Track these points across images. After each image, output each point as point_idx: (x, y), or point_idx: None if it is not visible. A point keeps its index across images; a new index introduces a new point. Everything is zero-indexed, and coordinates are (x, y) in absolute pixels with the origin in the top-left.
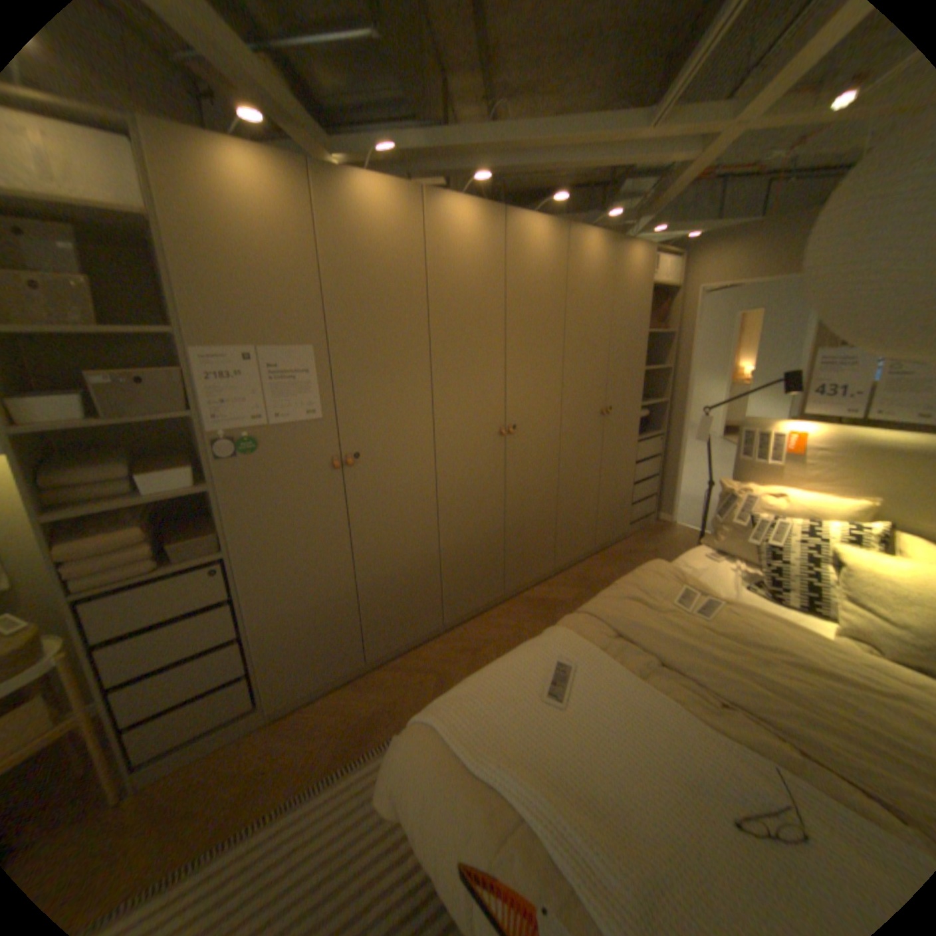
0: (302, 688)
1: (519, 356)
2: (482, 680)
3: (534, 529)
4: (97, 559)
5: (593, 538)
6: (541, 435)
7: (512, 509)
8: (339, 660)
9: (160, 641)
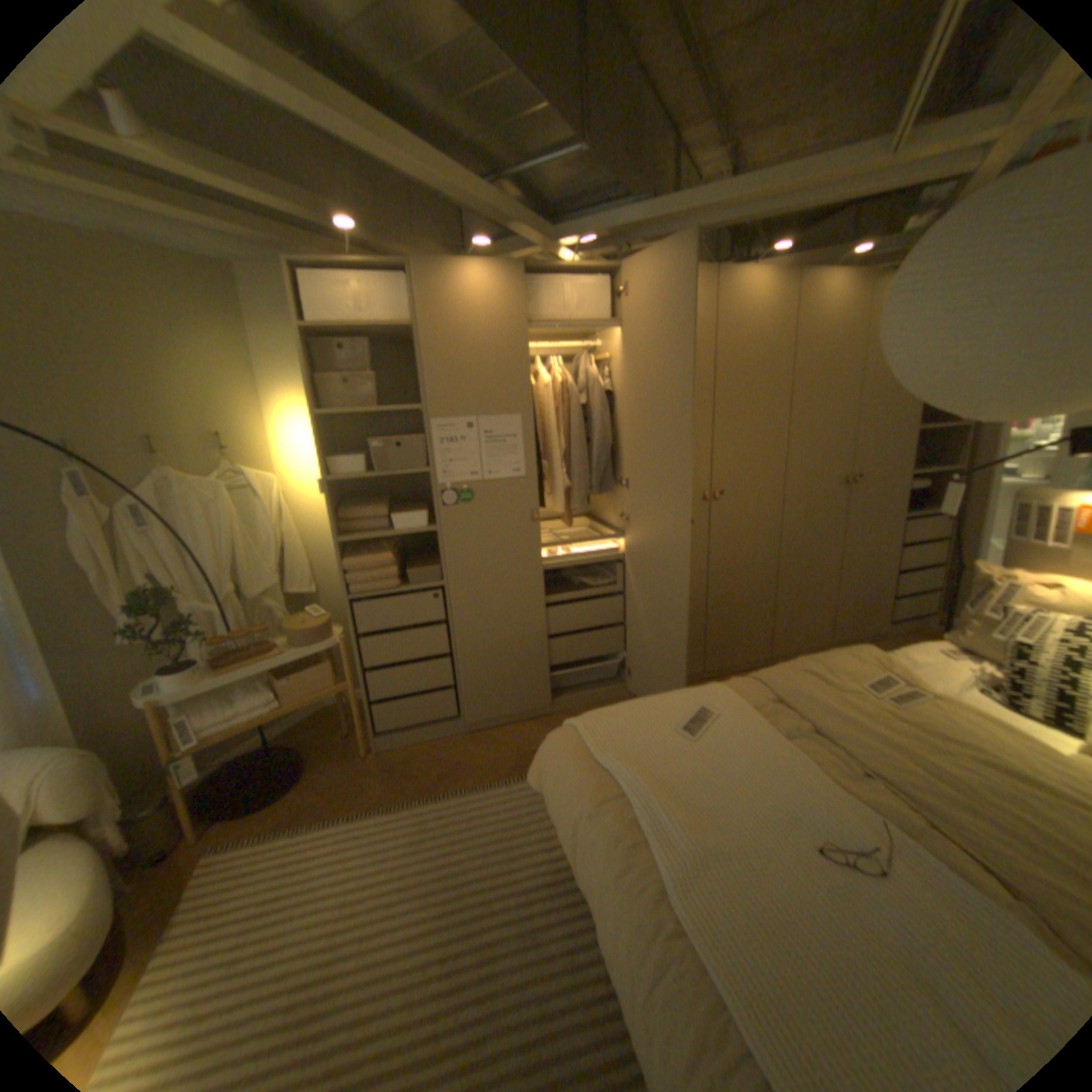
0: (496, 711)
1: (732, 417)
2: (627, 708)
3: (744, 607)
4: (365, 572)
5: (831, 632)
6: (757, 503)
7: (717, 581)
8: (529, 696)
9: (398, 642)
